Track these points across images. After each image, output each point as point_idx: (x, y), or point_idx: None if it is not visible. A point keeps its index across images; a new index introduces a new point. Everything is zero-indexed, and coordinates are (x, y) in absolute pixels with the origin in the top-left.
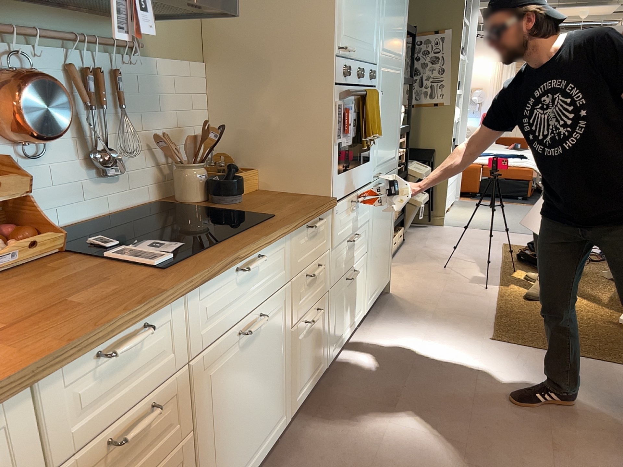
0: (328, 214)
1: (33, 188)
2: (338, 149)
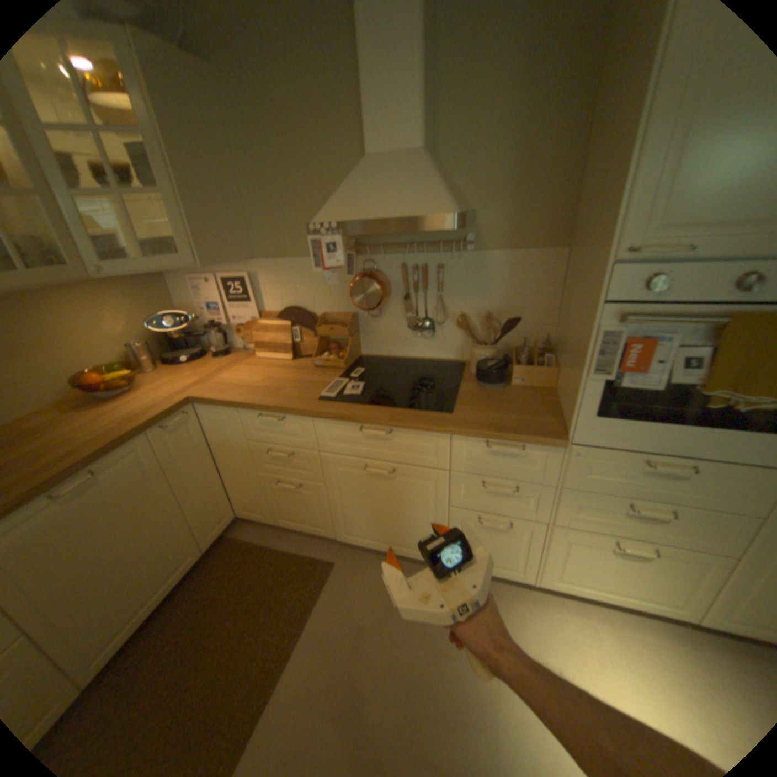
0: (554, 449)
1: (376, 331)
2: (603, 387)
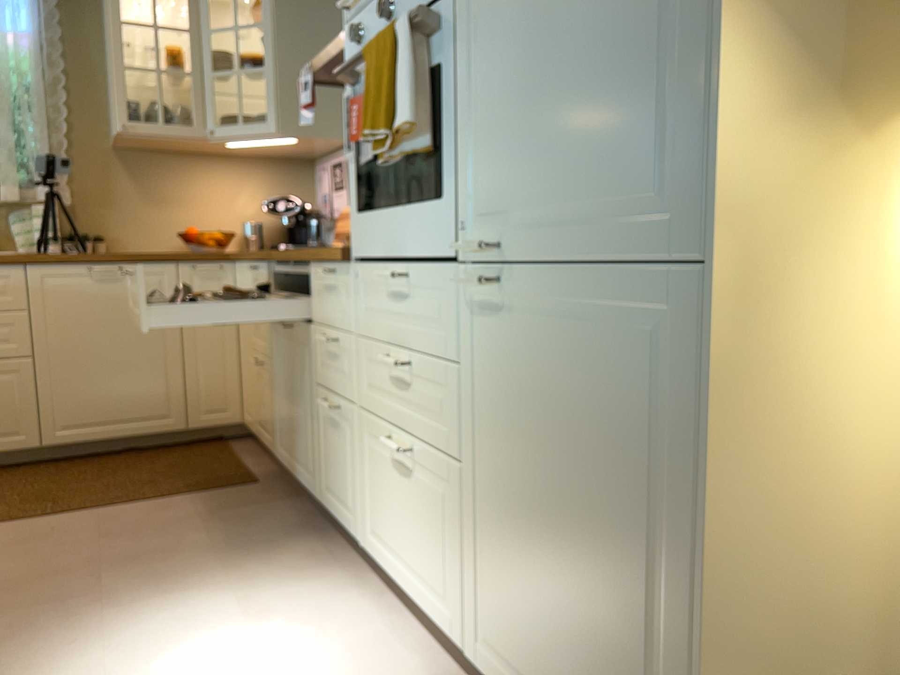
0: (348, 272)
1: None
2: (359, 170)
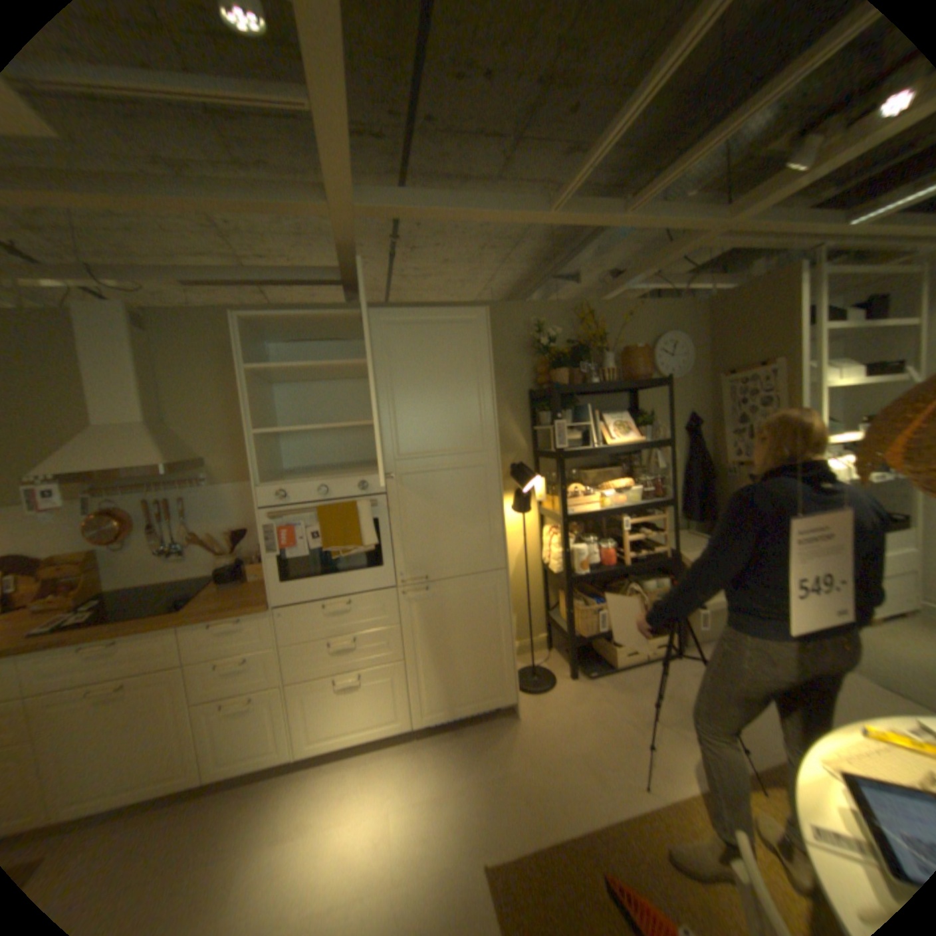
0: (259, 617)
1: (117, 566)
2: (275, 562)
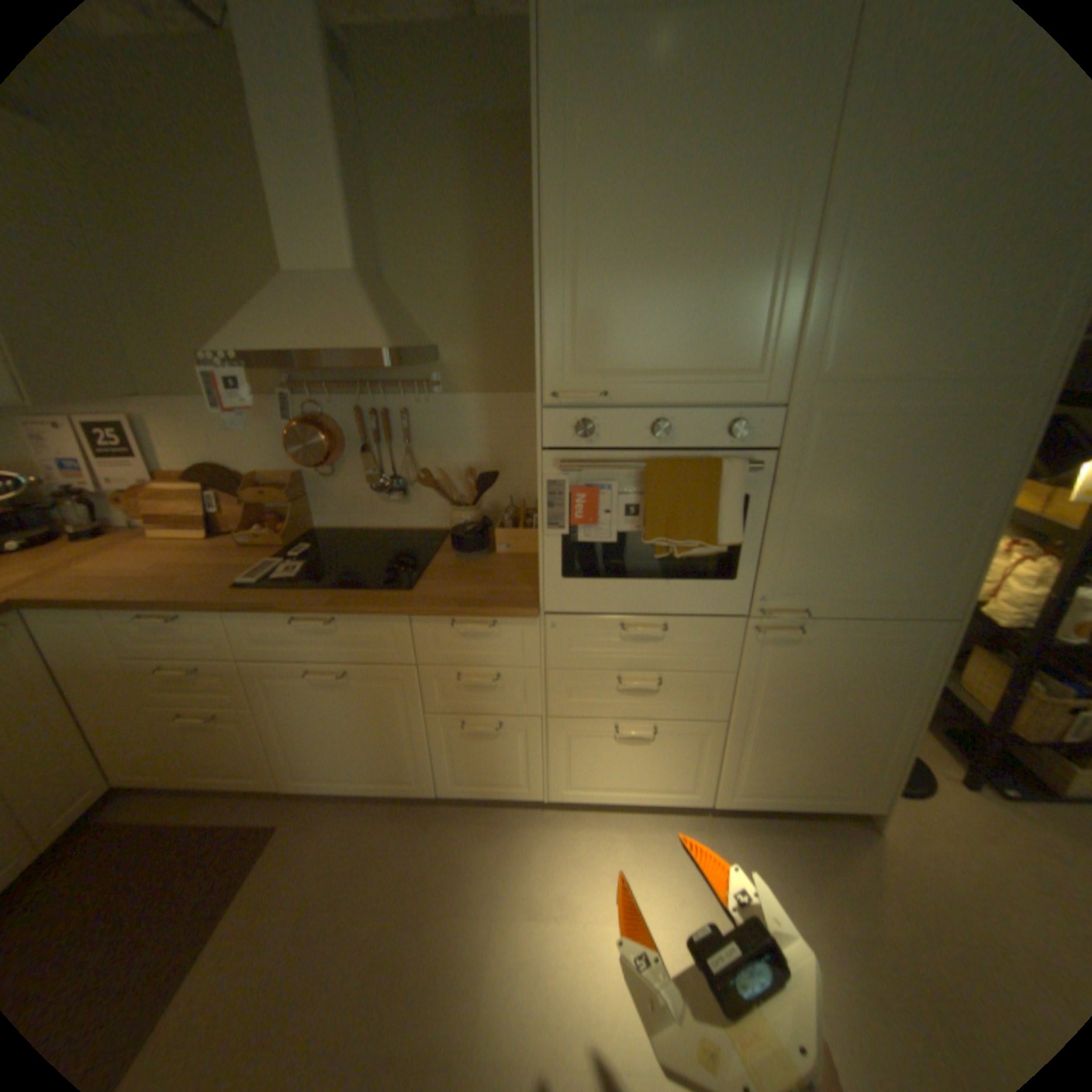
0: (527, 622)
1: (331, 496)
2: (561, 543)
